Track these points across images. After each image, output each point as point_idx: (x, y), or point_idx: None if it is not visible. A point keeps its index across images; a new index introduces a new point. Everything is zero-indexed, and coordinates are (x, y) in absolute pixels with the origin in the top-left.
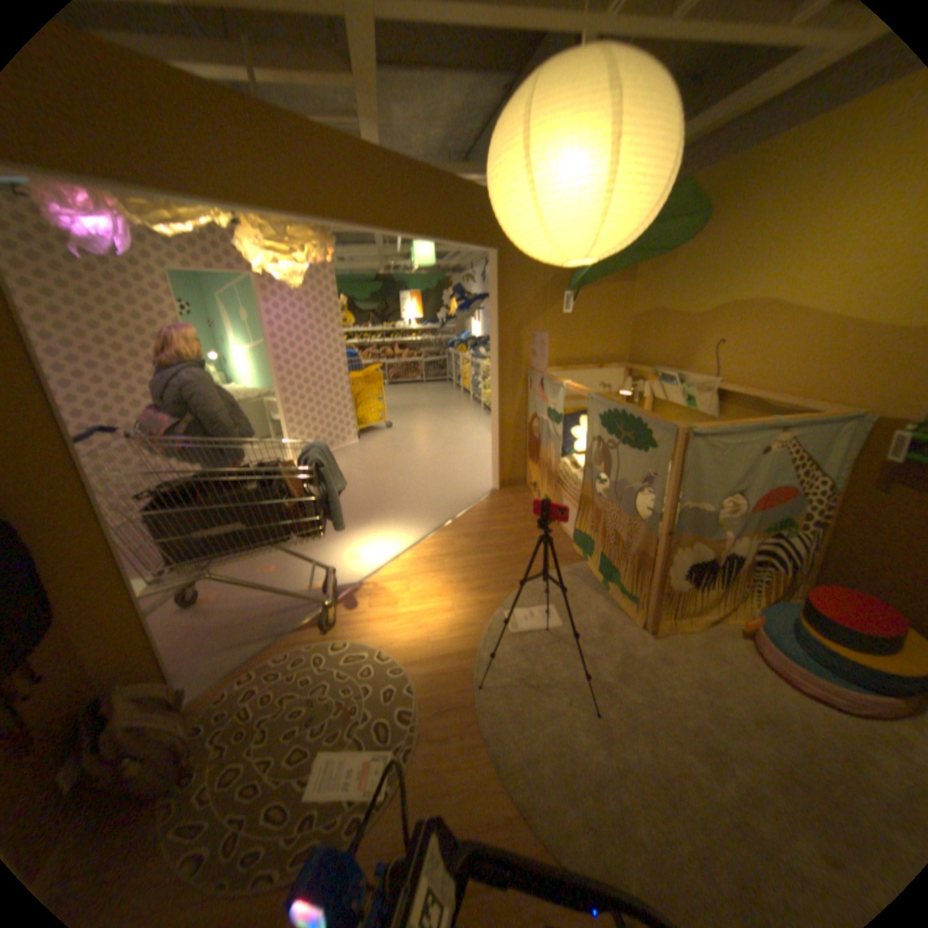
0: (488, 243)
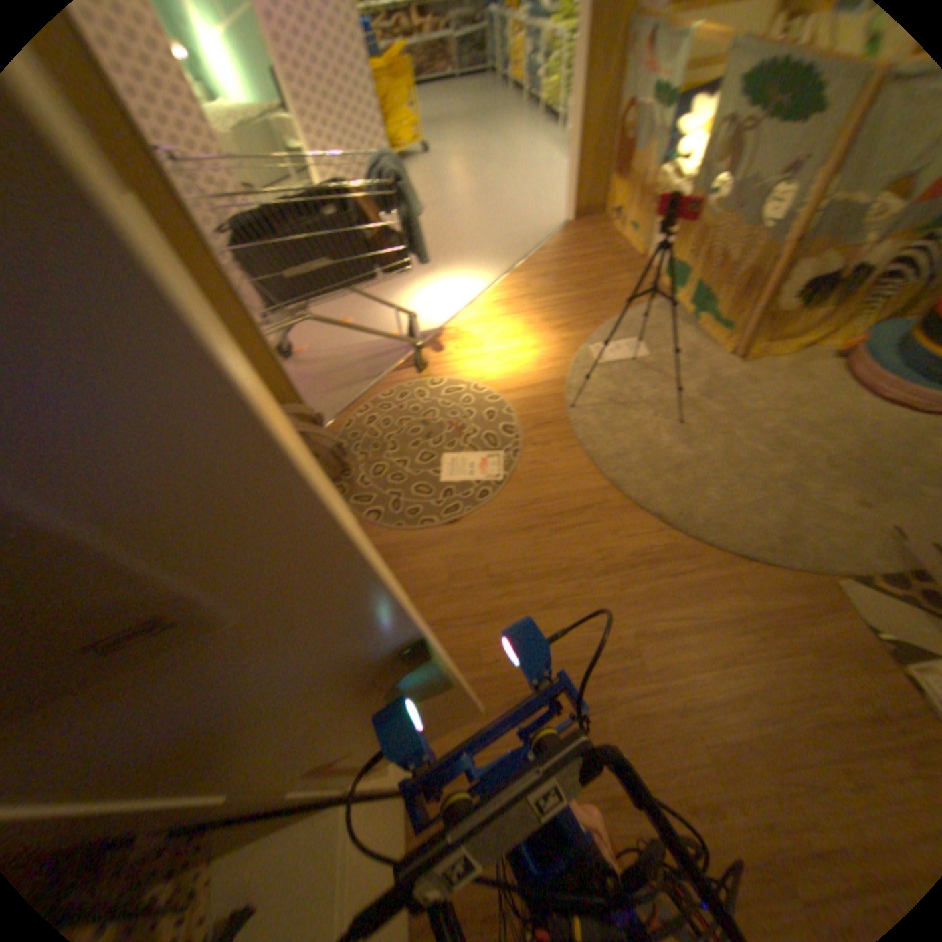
0: None
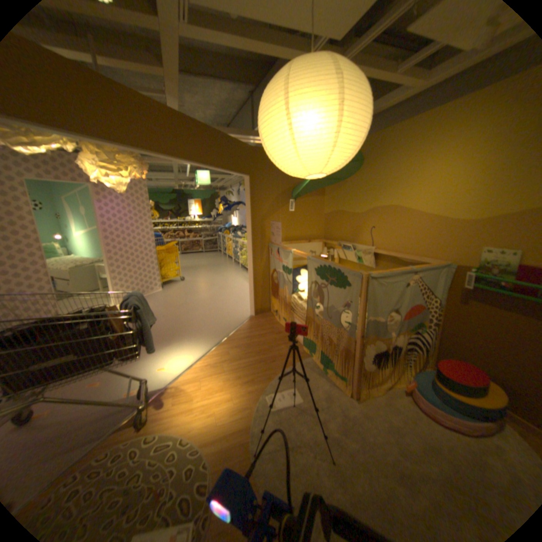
0: (244, 171)
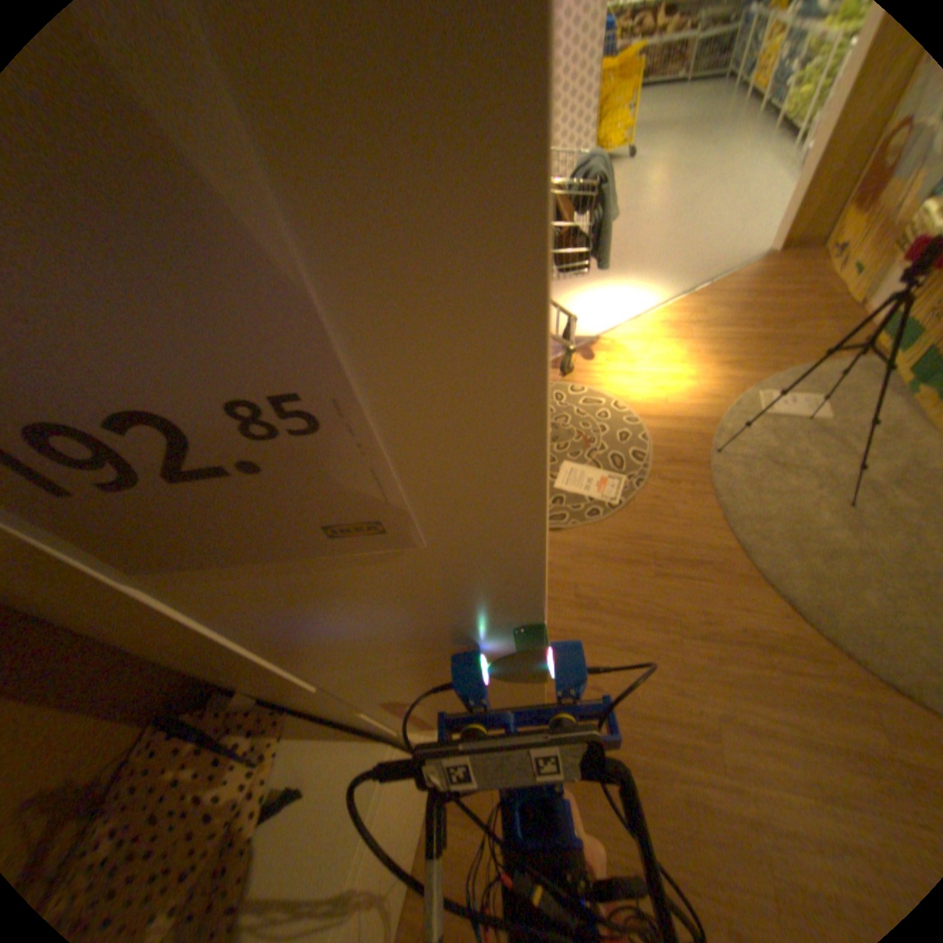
0: None
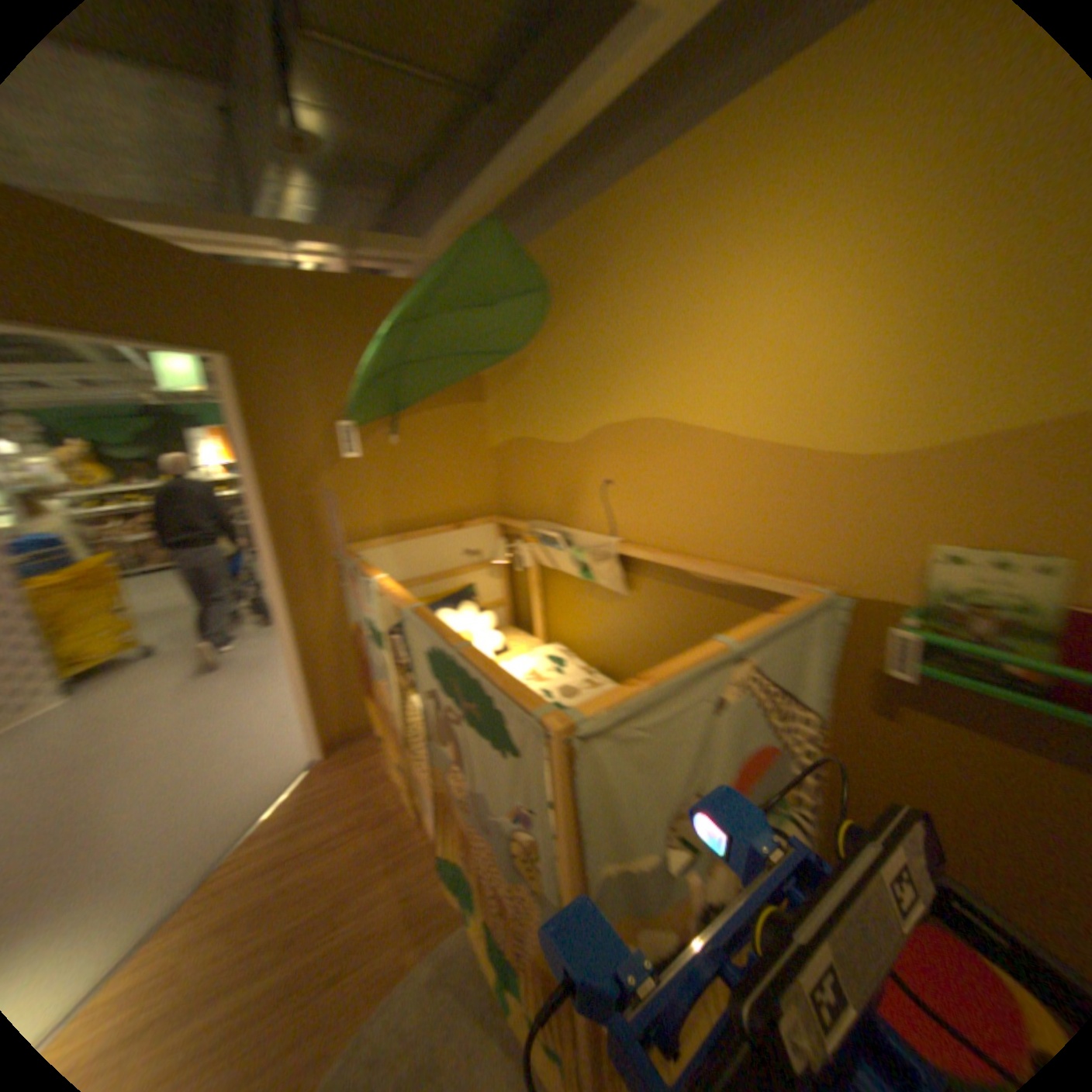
0: (193, 339)
